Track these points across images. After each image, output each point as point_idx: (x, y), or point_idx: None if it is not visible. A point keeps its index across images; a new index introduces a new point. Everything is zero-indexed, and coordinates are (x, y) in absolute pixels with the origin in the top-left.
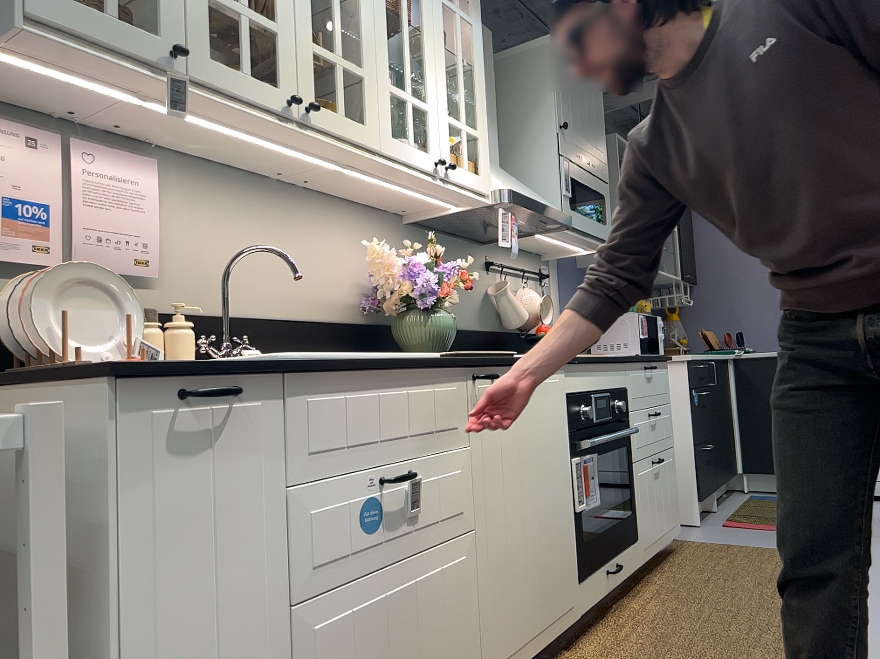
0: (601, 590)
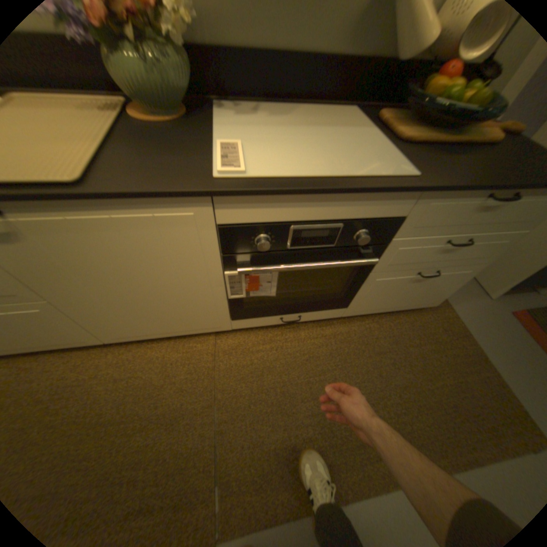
0: (267, 323)
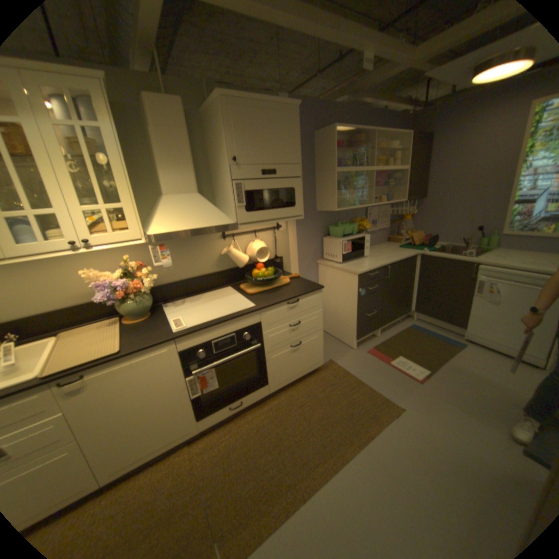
0: (221, 417)
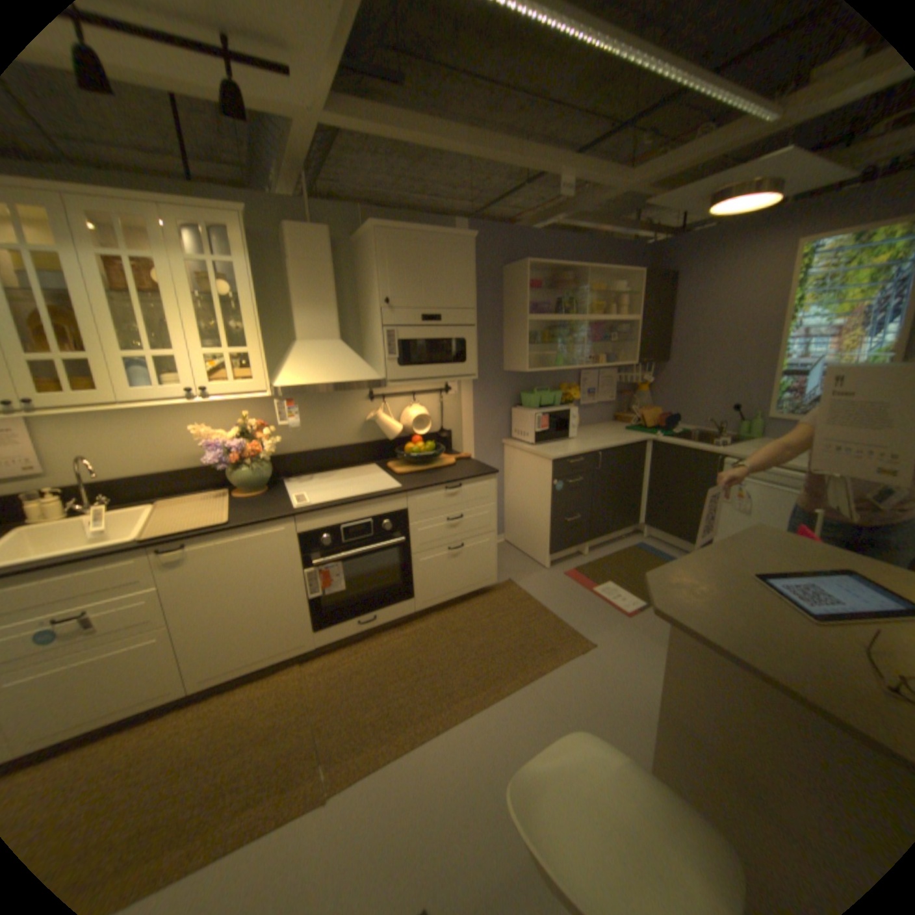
0: (347, 632)
